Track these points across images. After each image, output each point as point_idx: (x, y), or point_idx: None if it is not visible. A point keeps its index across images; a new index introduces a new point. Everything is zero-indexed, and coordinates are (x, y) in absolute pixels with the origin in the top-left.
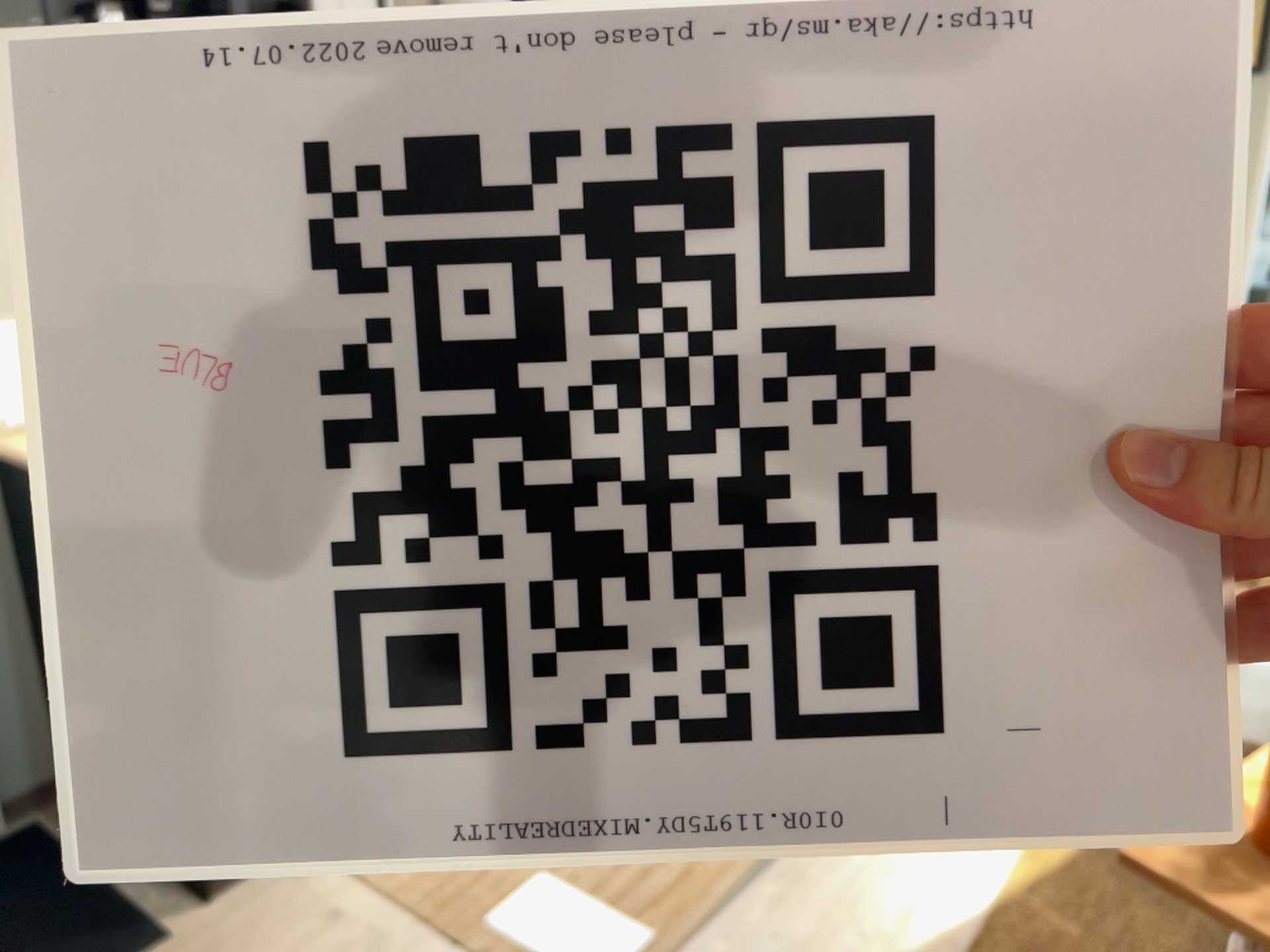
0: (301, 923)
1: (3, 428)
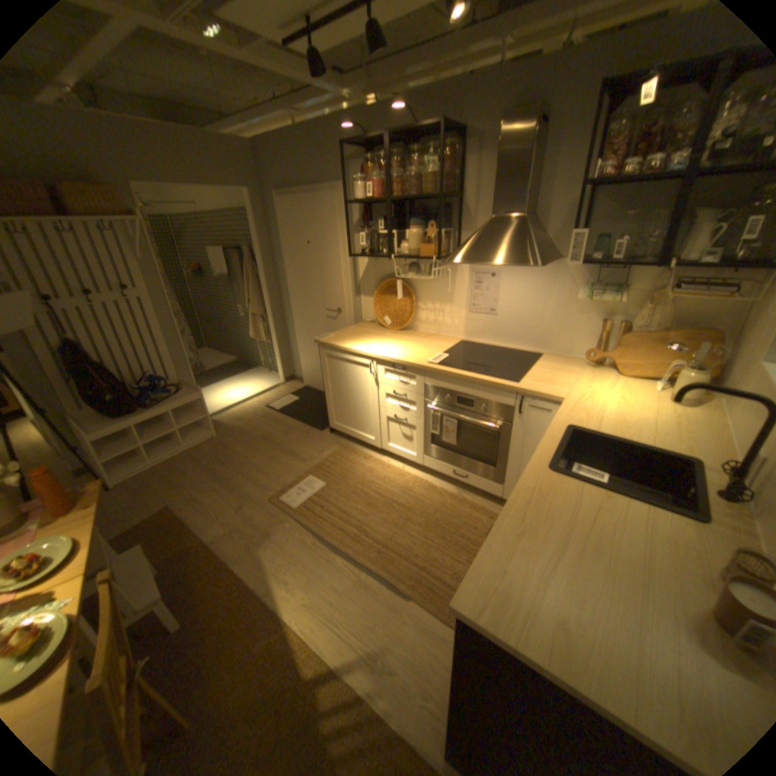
0: (322, 447)
1: (365, 321)
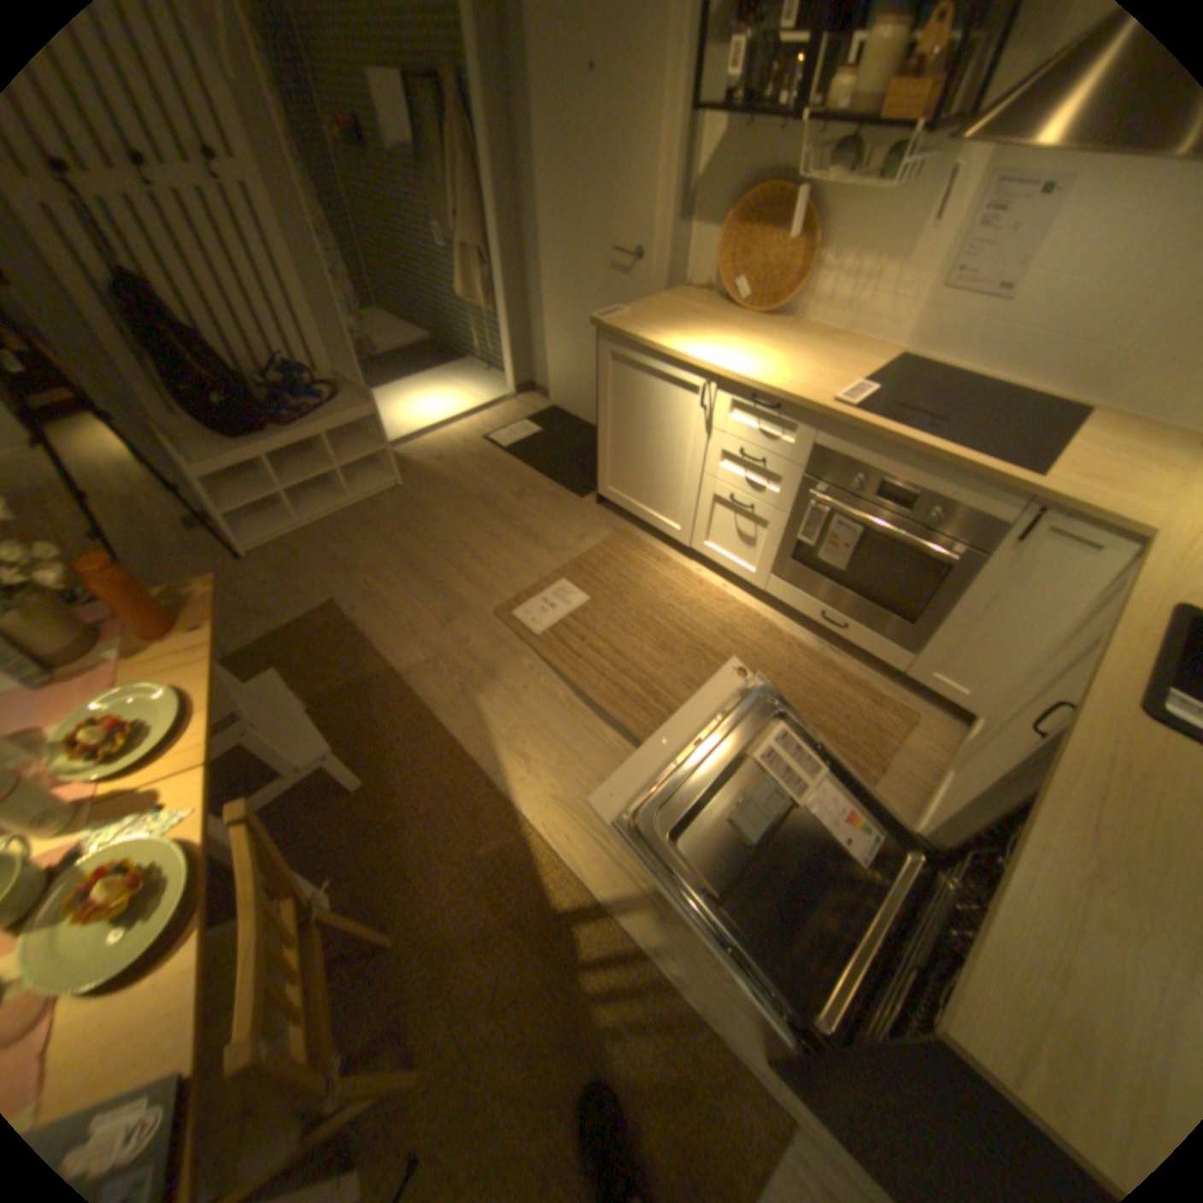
0: (583, 529)
1: (693, 283)
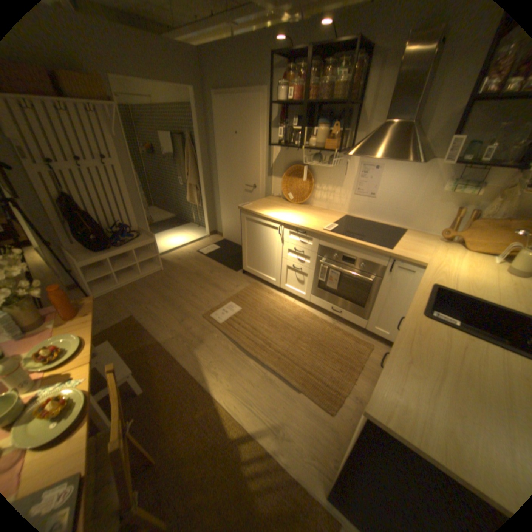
0: (237, 282)
1: (273, 195)
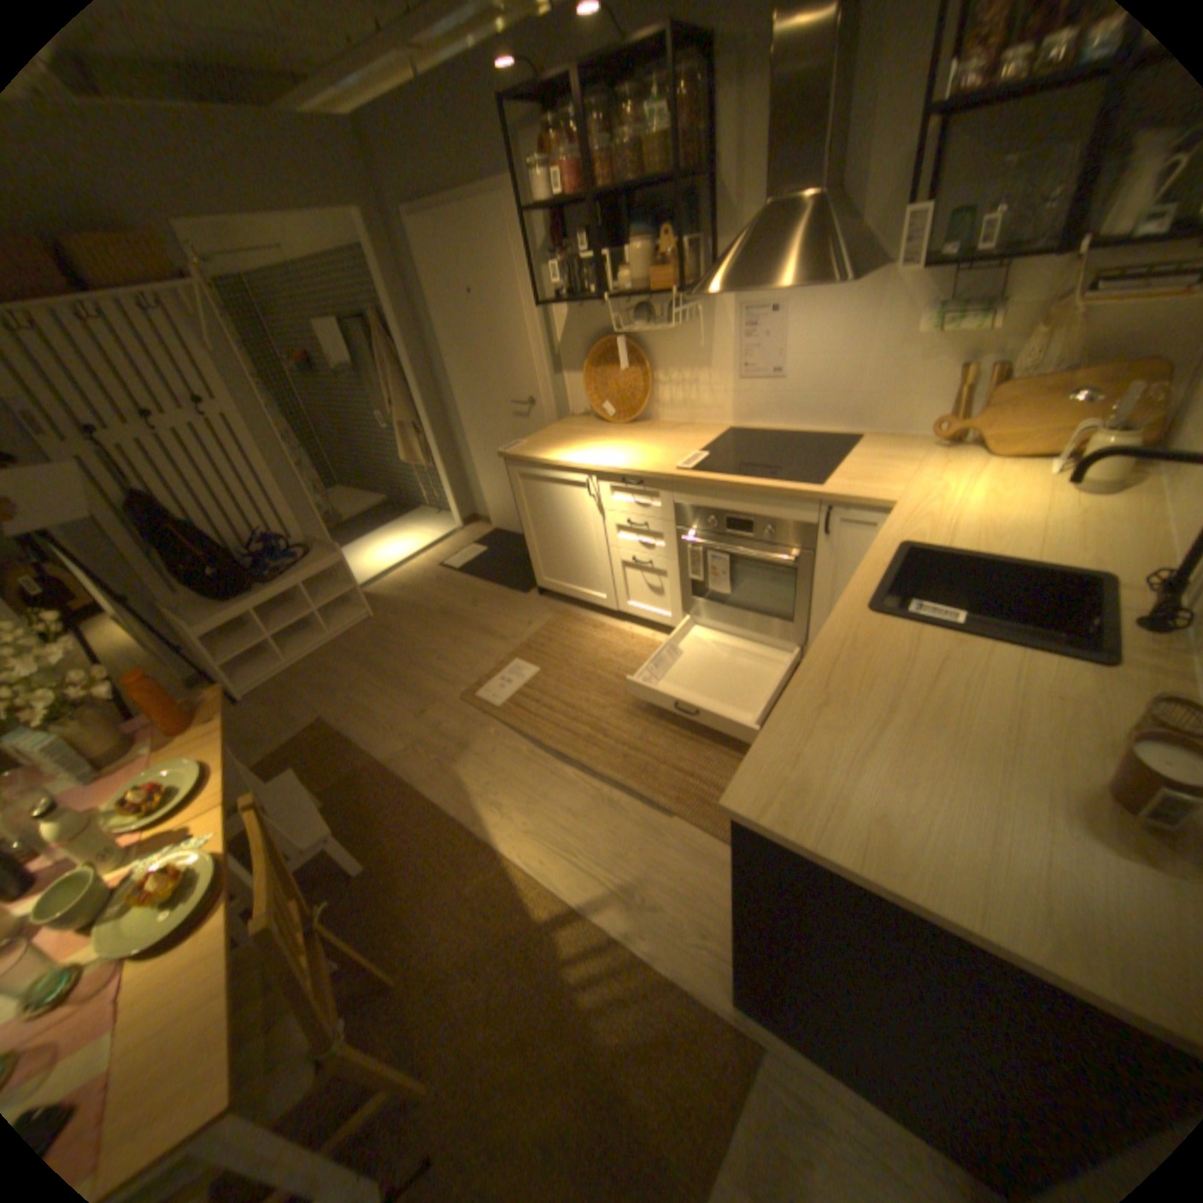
0: (528, 617)
1: (574, 414)
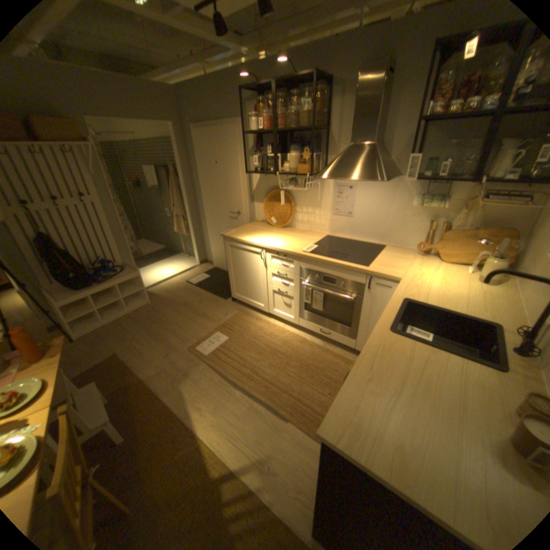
0: (226, 311)
1: (257, 220)
